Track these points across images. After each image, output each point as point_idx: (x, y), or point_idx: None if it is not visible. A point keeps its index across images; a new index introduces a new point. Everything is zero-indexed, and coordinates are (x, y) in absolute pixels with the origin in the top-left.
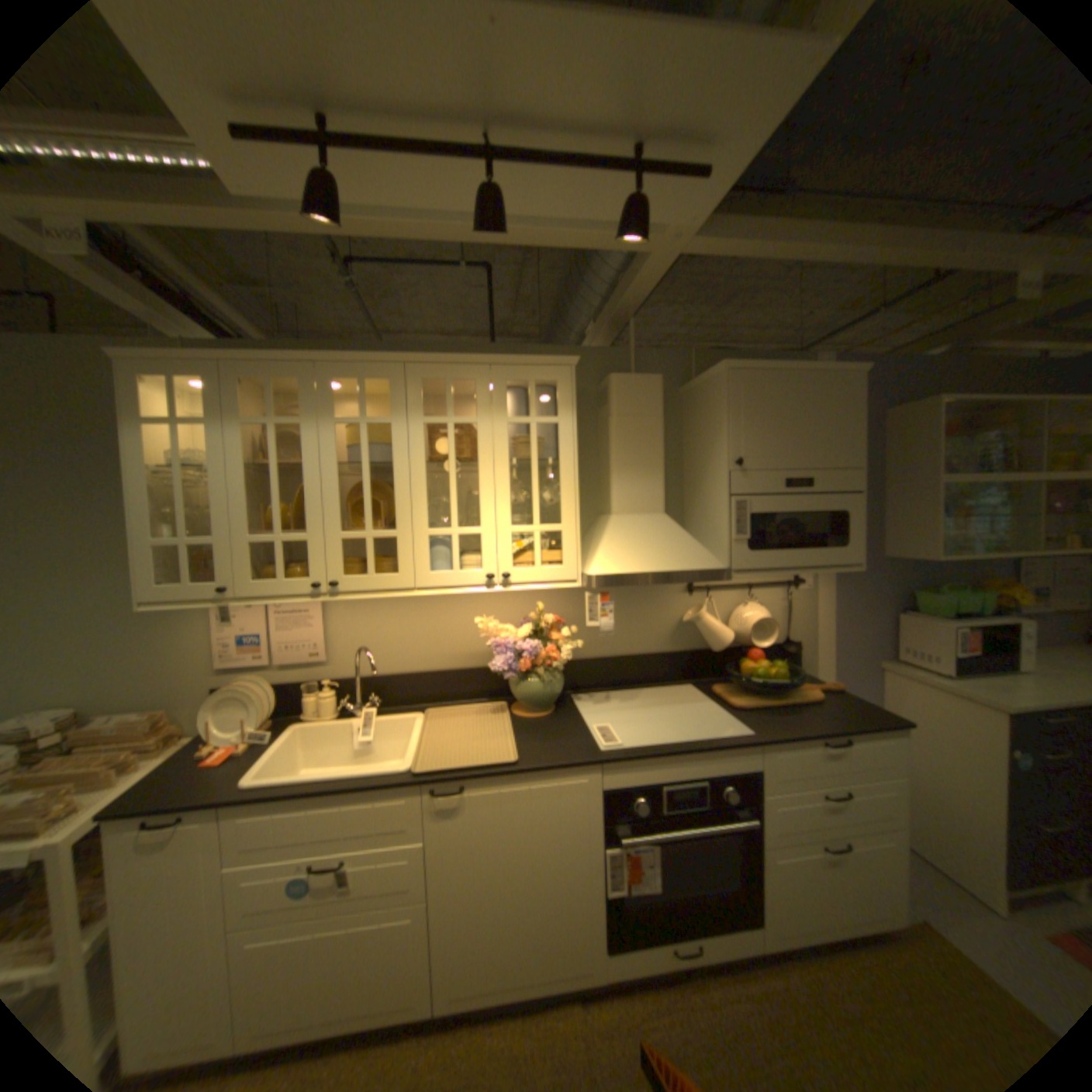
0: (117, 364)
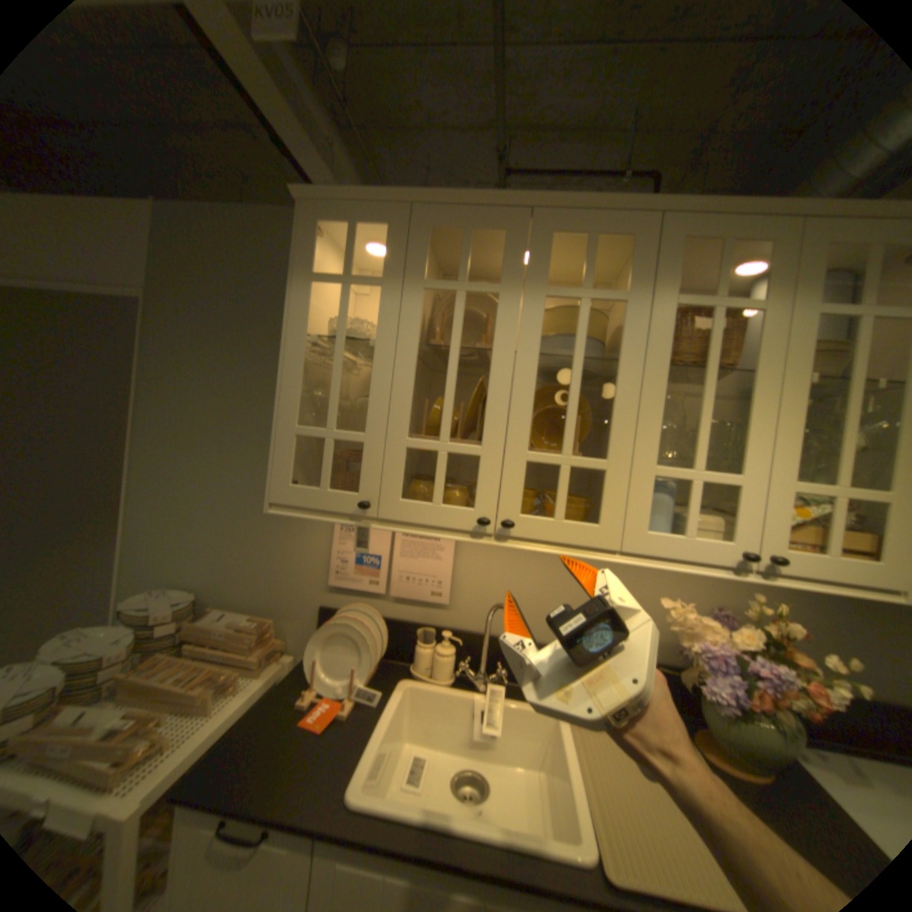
0: (298, 205)
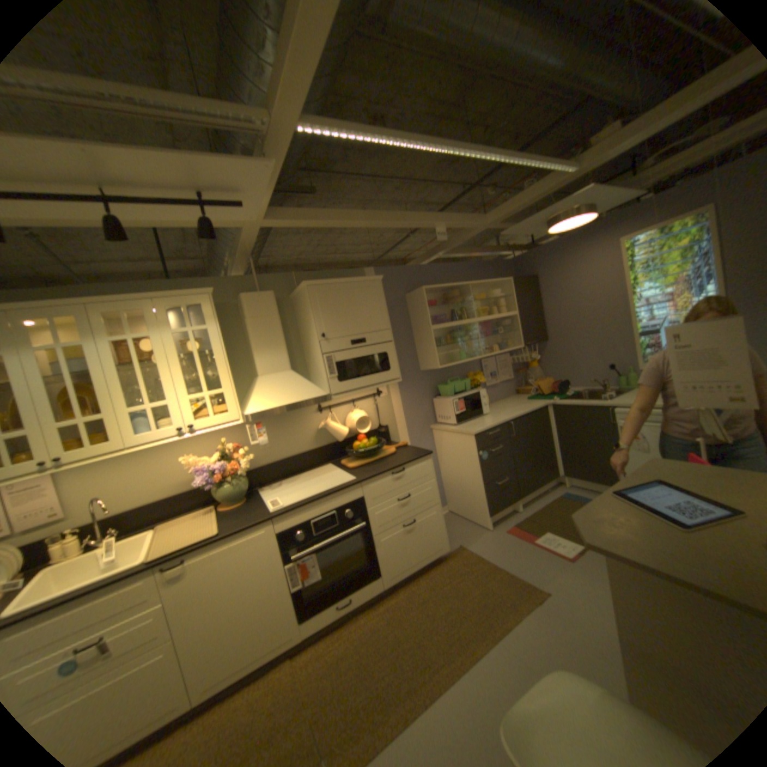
0: None
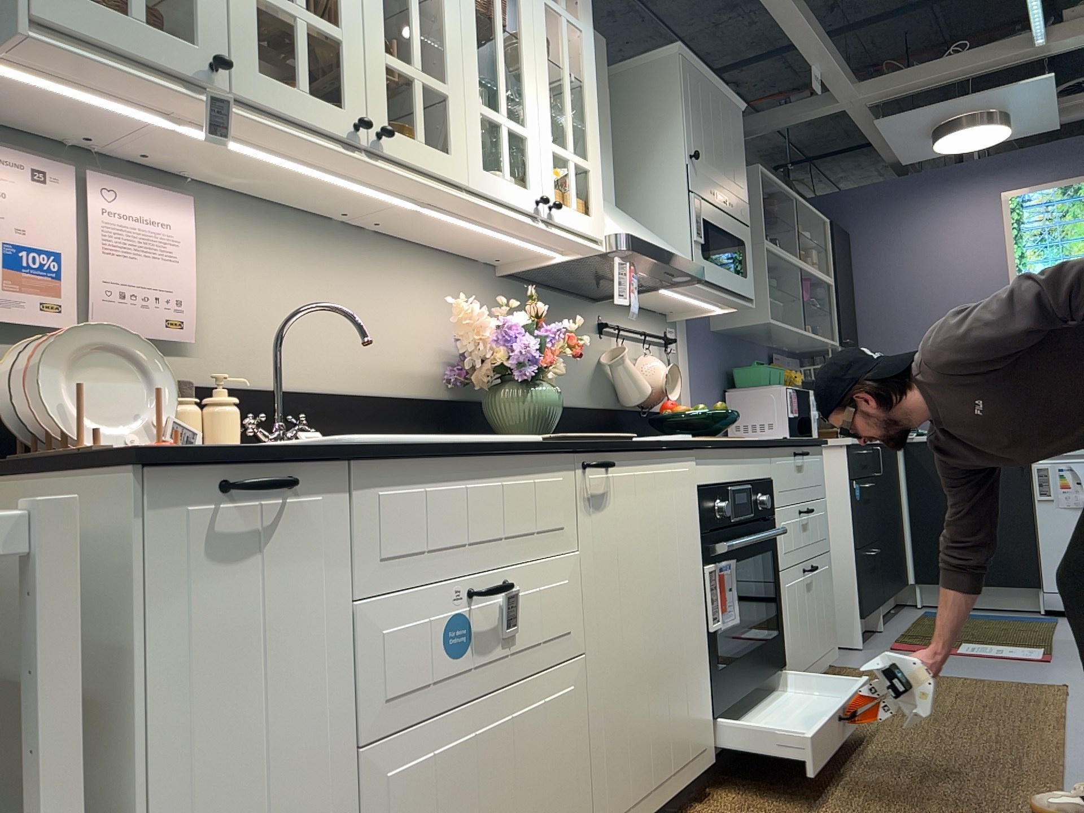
0: None
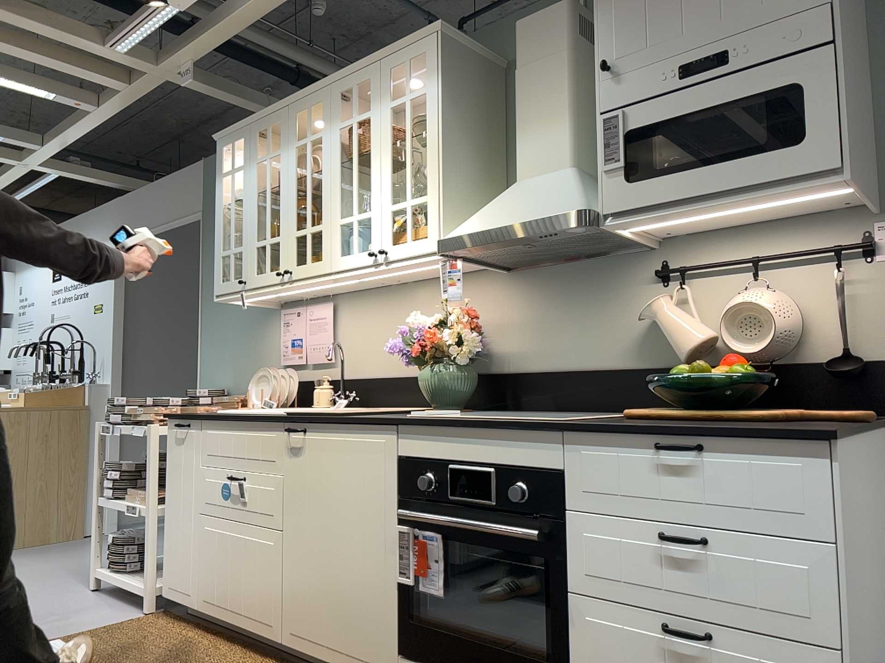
0: (218, 144)
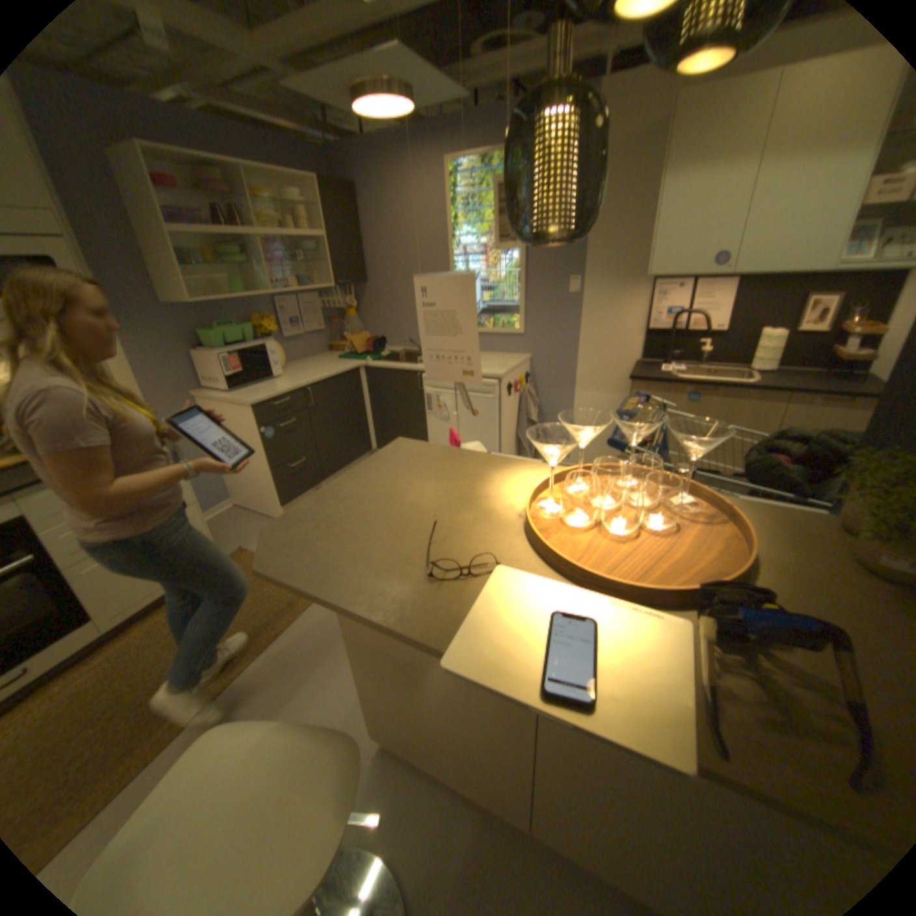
0: None
